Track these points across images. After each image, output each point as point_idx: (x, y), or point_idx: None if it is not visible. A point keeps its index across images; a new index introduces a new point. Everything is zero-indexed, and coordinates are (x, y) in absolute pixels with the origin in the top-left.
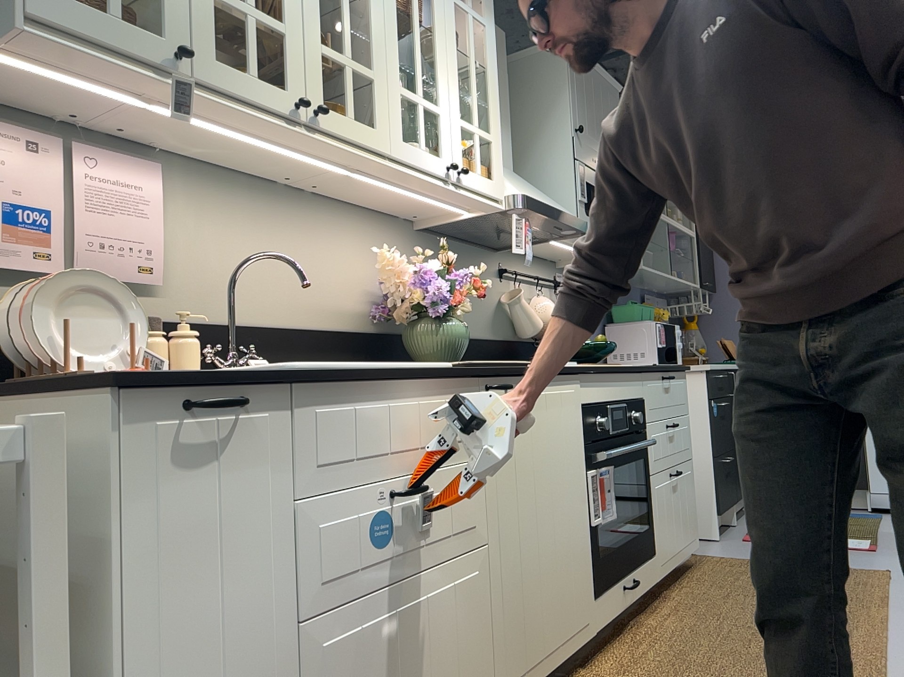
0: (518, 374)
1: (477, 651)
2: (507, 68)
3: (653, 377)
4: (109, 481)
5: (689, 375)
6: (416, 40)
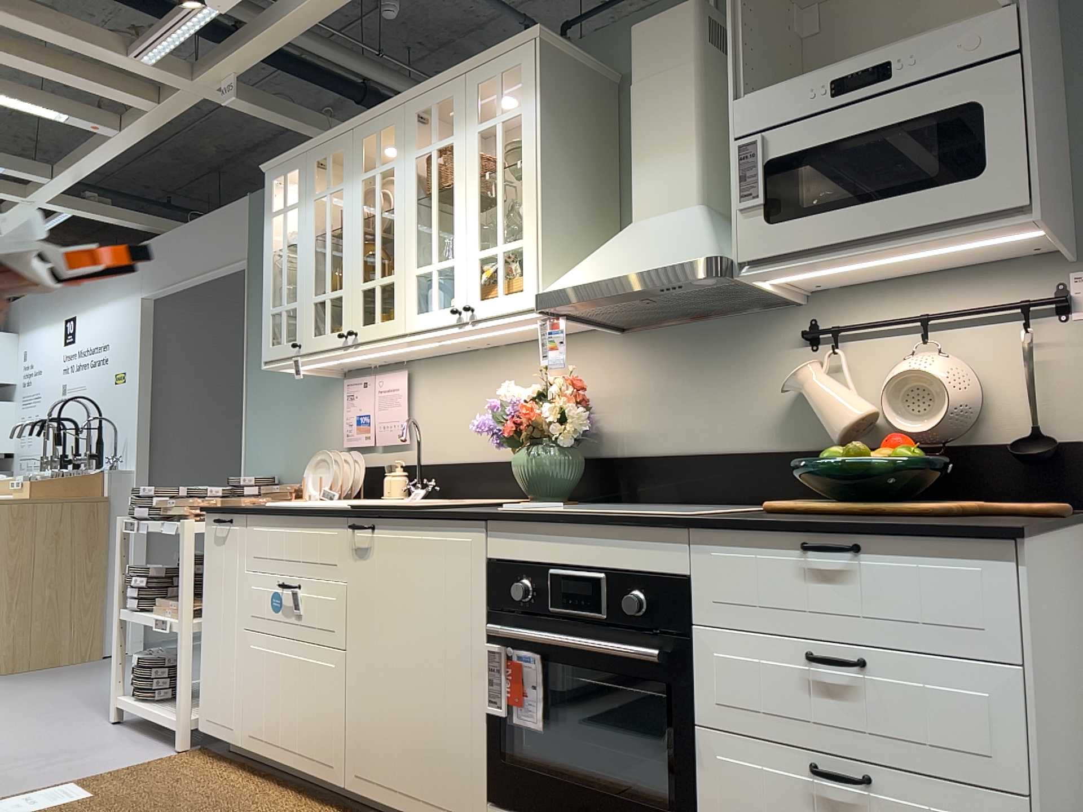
0: (379, 517)
1: (329, 722)
2: (698, 48)
3: (737, 541)
4: (205, 544)
5: None
6: (432, 214)
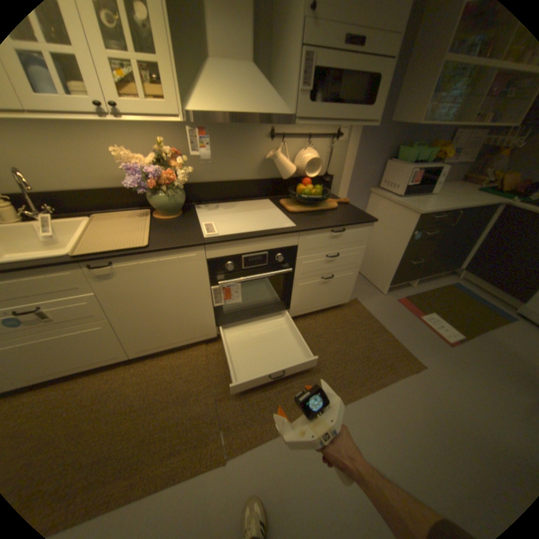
0: (118, 257)
1: (107, 346)
2: None
3: (314, 233)
4: None
5: (411, 211)
6: None
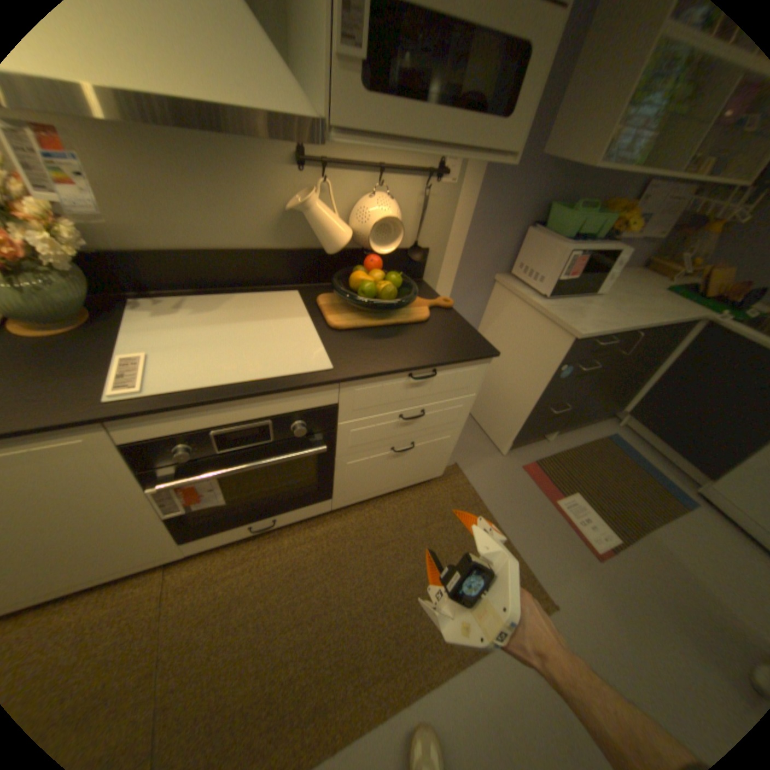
0: None
1: None
2: None
3: (371, 380)
4: None
5: (559, 329)
6: None
